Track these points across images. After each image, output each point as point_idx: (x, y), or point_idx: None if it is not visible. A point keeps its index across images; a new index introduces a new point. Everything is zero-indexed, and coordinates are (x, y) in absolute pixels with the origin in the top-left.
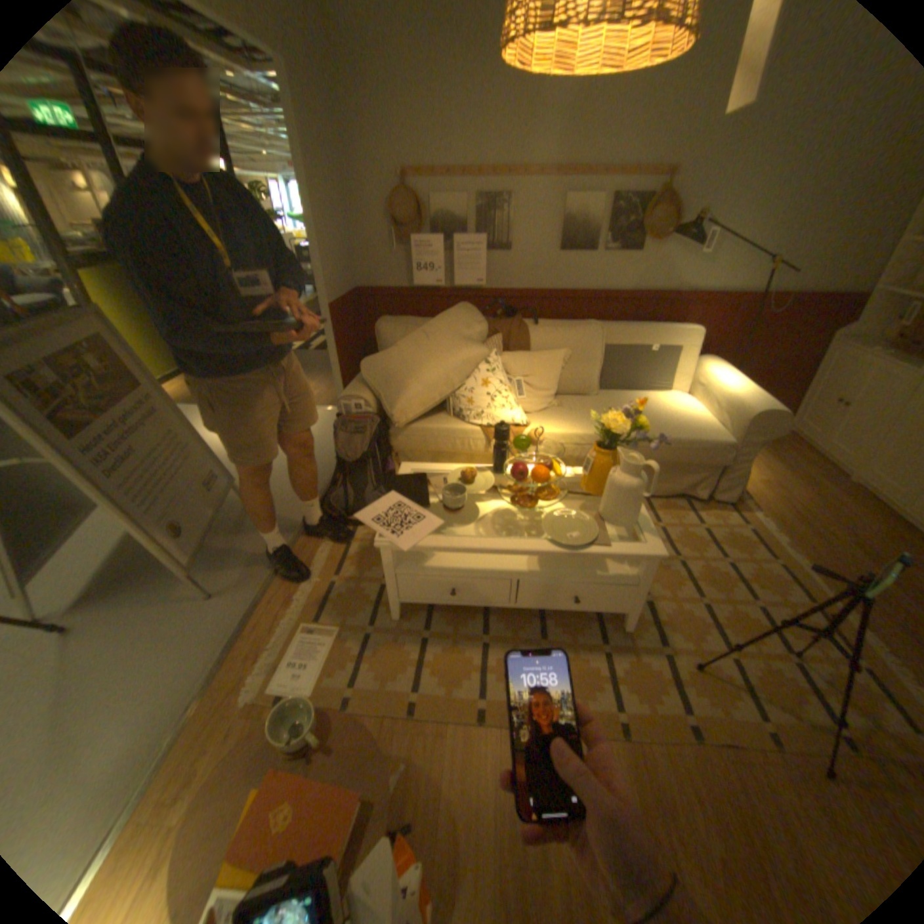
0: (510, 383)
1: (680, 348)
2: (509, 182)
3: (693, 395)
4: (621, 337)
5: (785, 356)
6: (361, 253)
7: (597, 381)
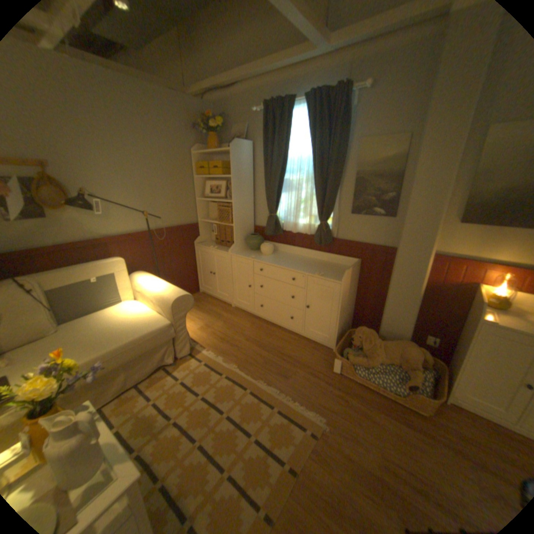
0: None
1: (109, 276)
2: None
3: (135, 300)
4: (53, 283)
5: (179, 258)
6: None
7: (49, 321)
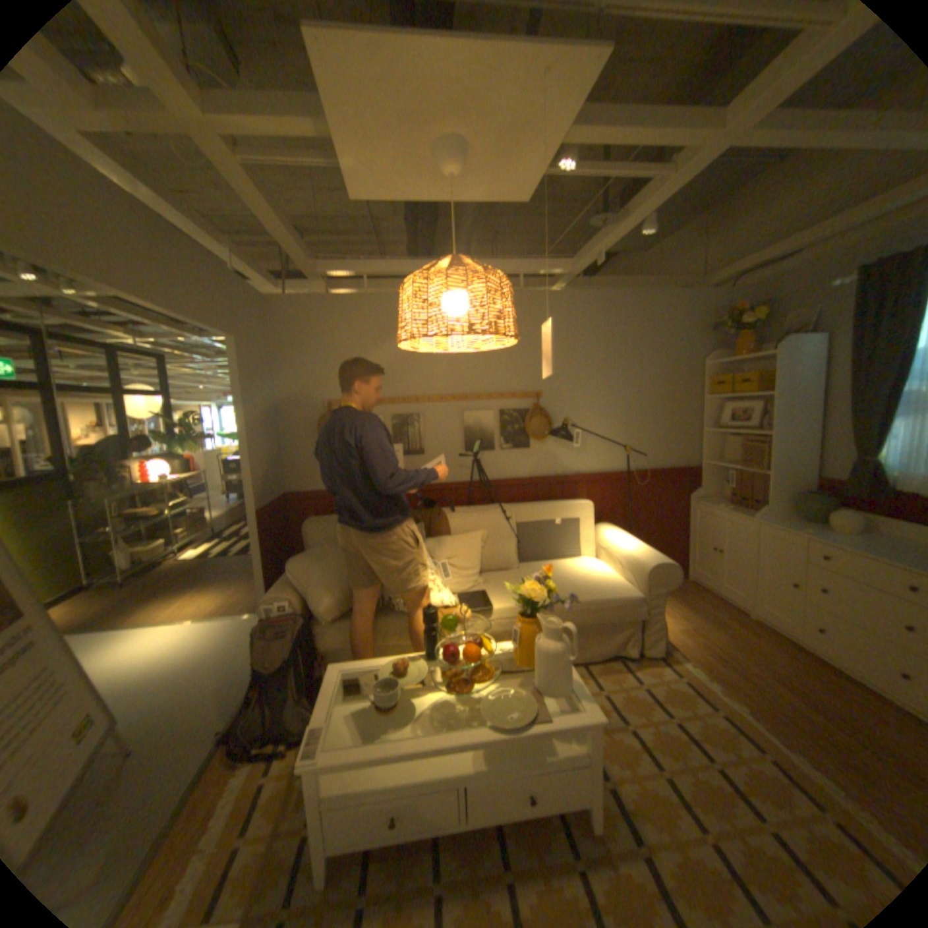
0: (436, 565)
1: (576, 518)
2: (418, 405)
3: (599, 558)
4: (527, 514)
5: (662, 516)
6: (291, 463)
7: (515, 554)
